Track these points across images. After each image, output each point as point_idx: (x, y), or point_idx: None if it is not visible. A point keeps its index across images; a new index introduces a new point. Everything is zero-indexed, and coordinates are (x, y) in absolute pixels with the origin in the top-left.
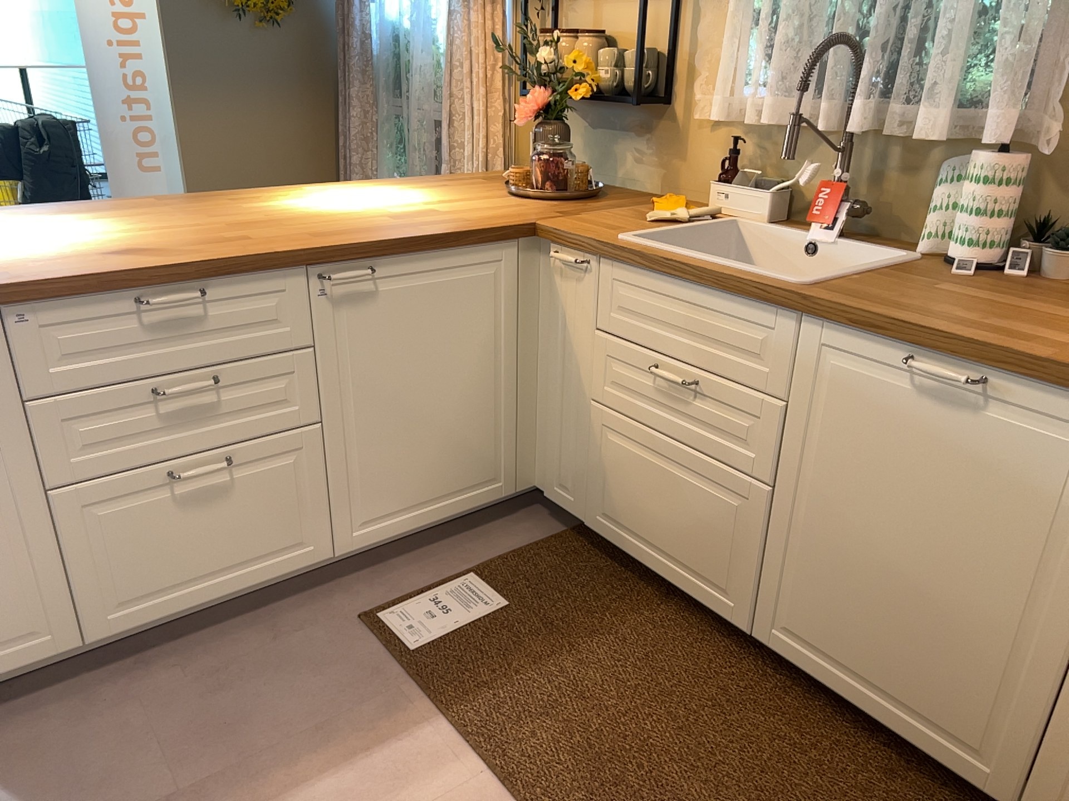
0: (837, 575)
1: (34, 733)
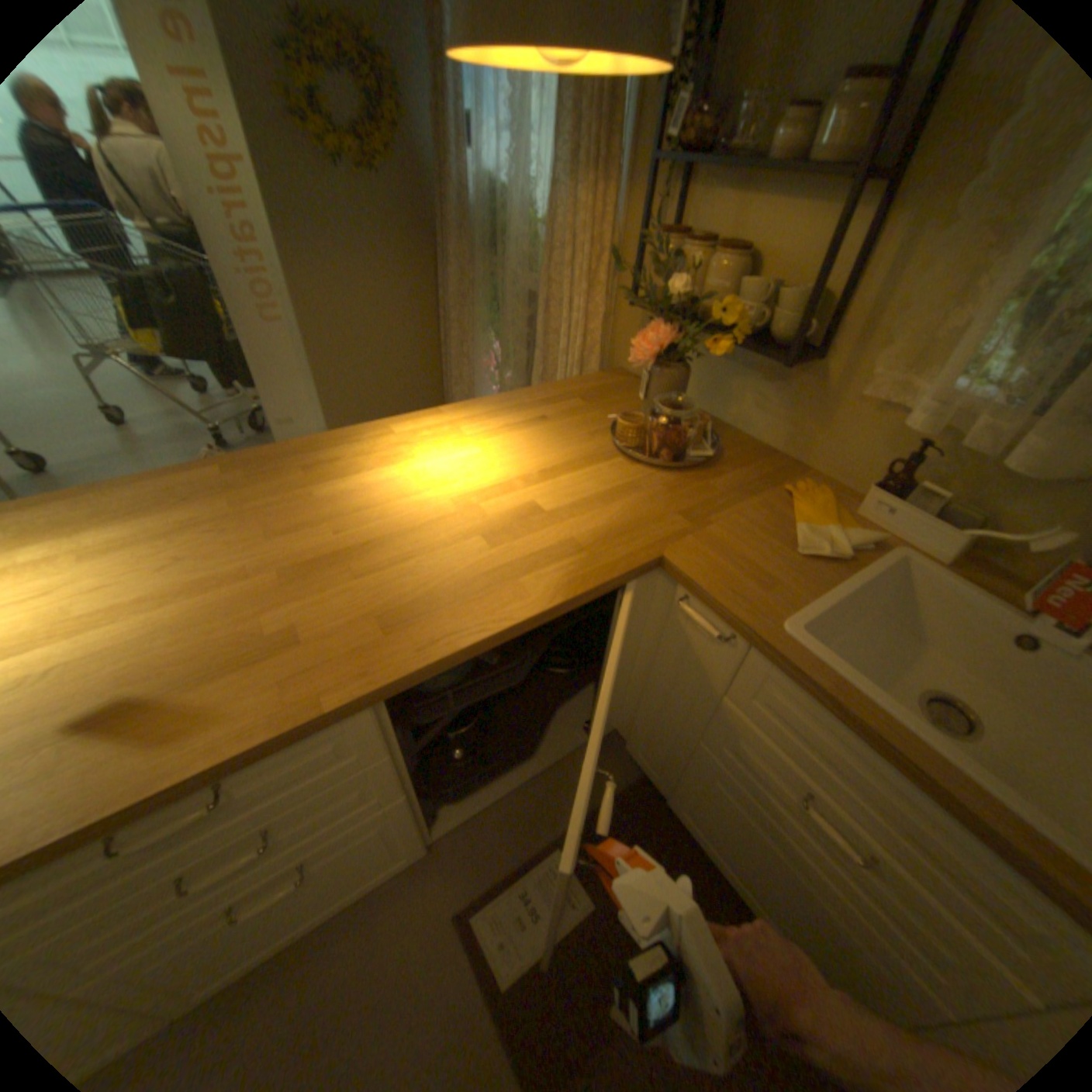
0: None
1: None
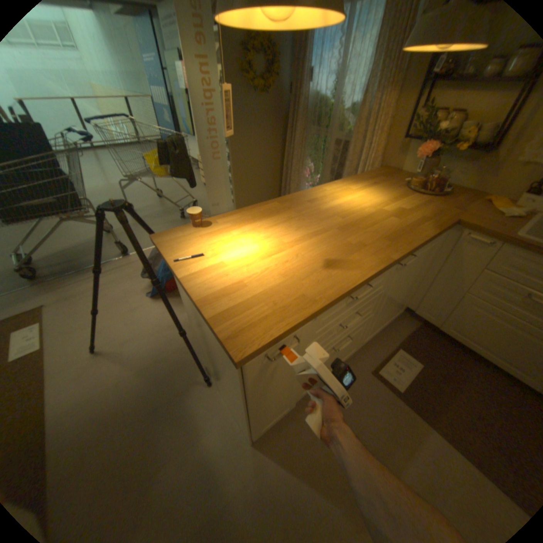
0: None
1: (287, 441)
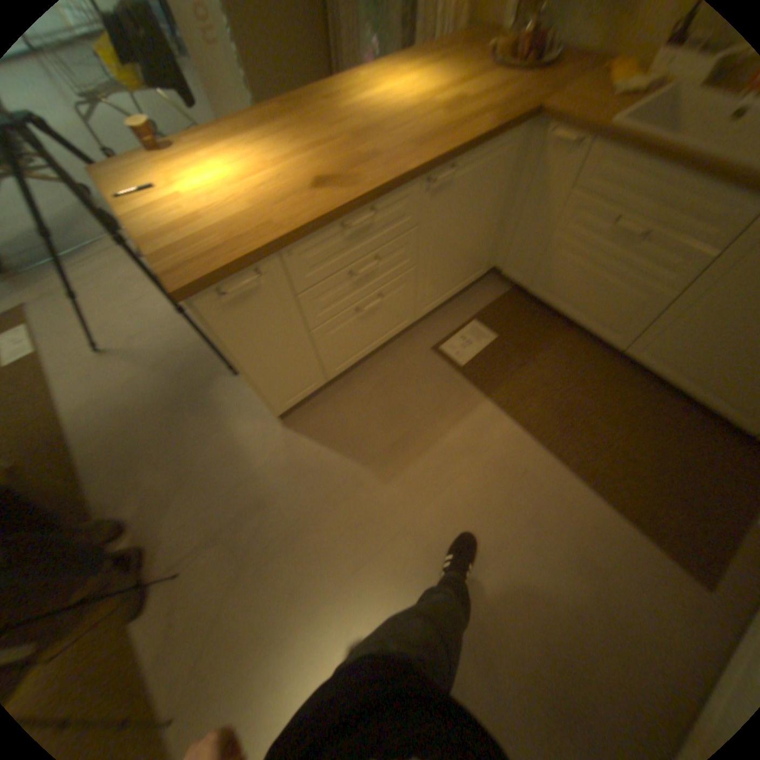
0: (704, 341)
1: (319, 420)
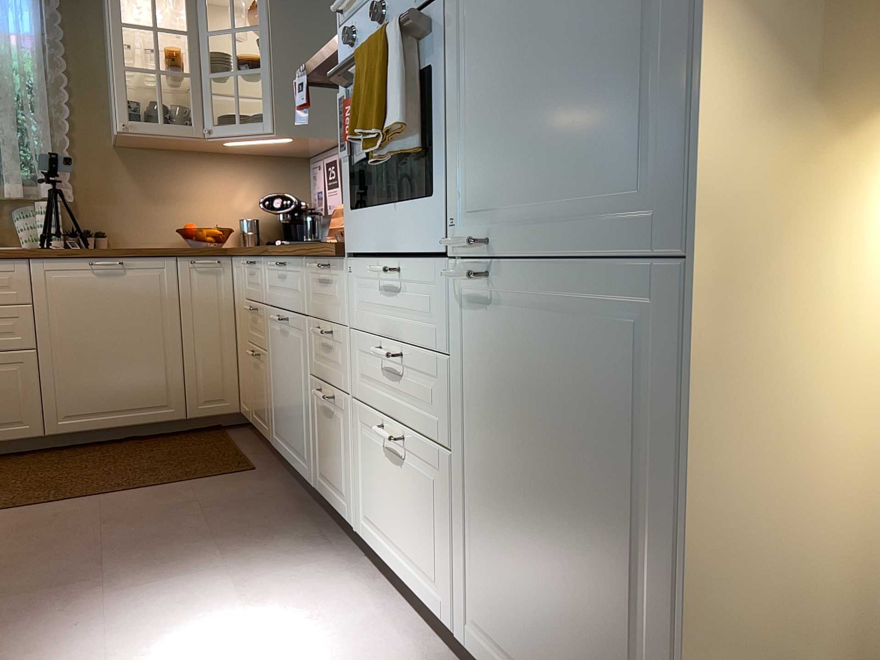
0: (85, 372)
1: None
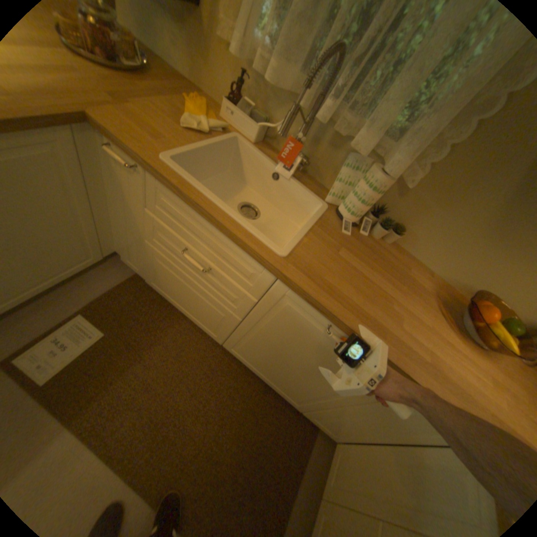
0: (264, 354)
1: None
